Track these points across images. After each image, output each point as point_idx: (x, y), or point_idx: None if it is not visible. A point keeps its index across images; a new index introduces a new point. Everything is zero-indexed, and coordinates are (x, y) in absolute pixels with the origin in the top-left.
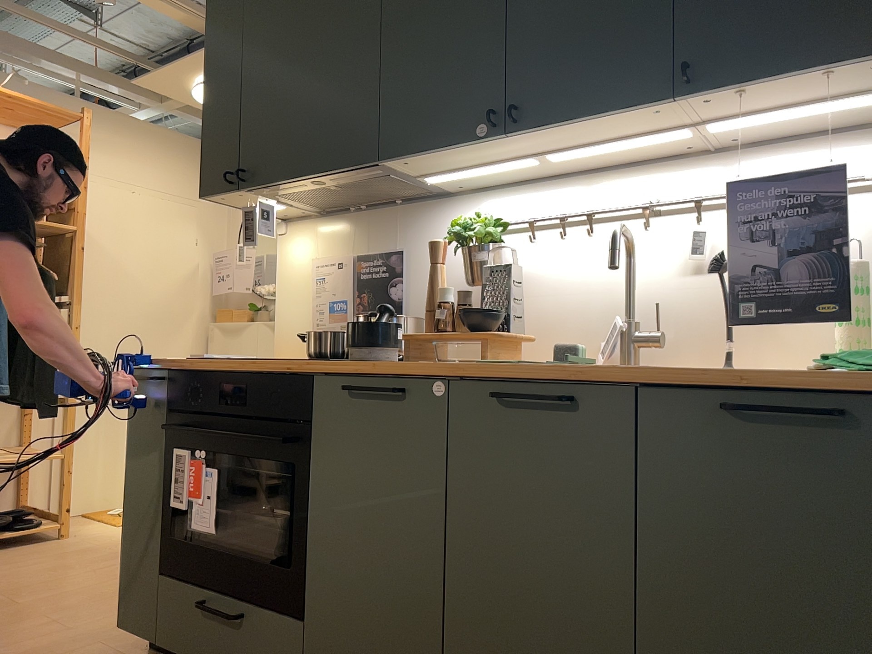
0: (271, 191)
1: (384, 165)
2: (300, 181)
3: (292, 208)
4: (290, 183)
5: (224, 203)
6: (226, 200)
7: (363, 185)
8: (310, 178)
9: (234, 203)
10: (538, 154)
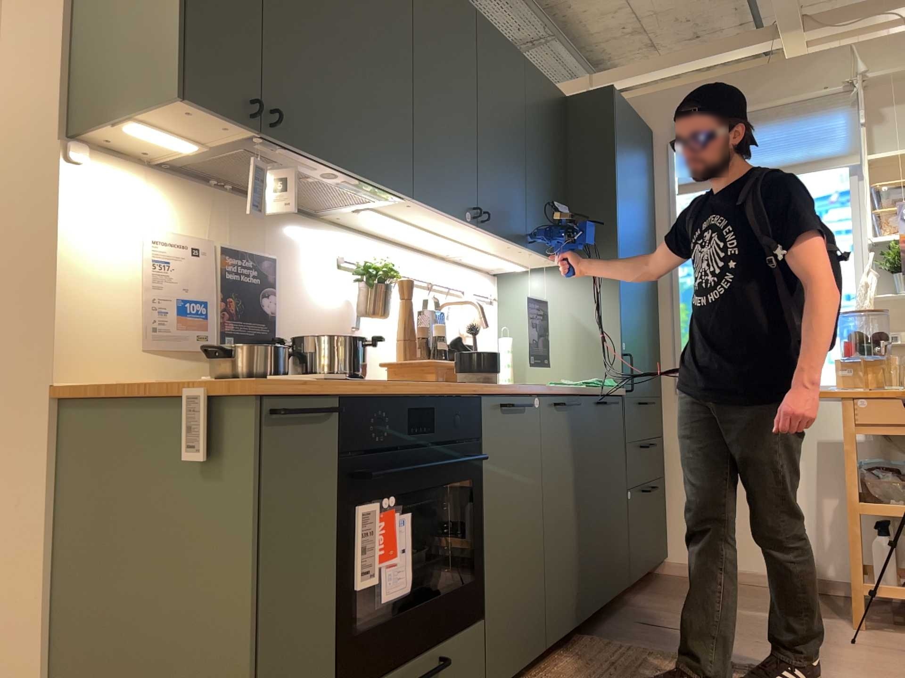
0: (274, 151)
1: (394, 197)
2: (331, 167)
3: (173, 151)
4: (318, 163)
5: (164, 112)
6: (181, 115)
7: (322, 189)
8: (344, 172)
9: (169, 118)
10: (438, 233)
